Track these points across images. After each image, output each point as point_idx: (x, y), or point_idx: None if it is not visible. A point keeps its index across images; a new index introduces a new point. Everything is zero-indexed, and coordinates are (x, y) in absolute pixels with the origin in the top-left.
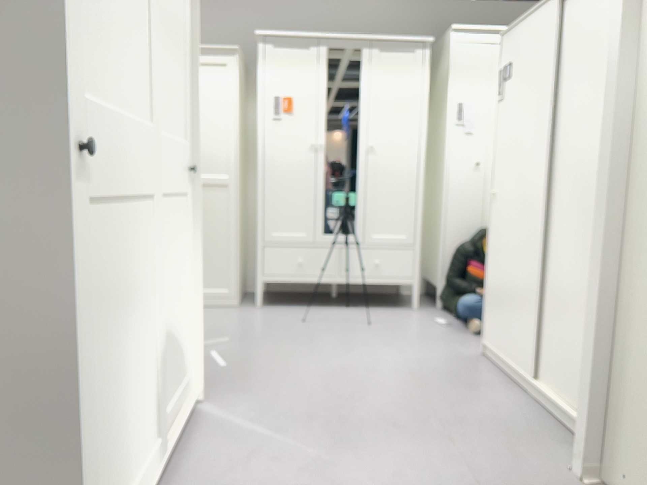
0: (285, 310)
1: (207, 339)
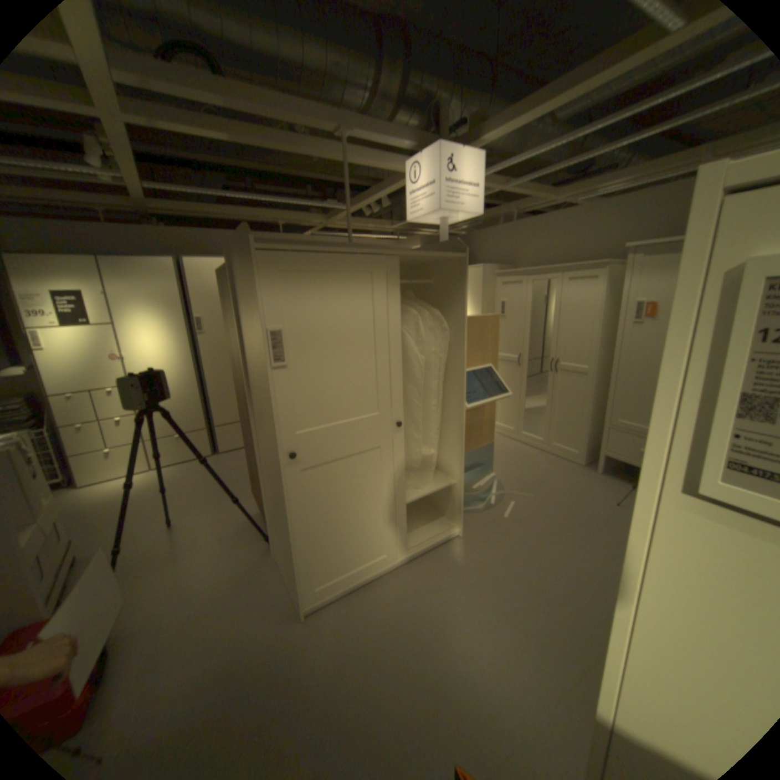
0: (620, 484)
1: (525, 489)
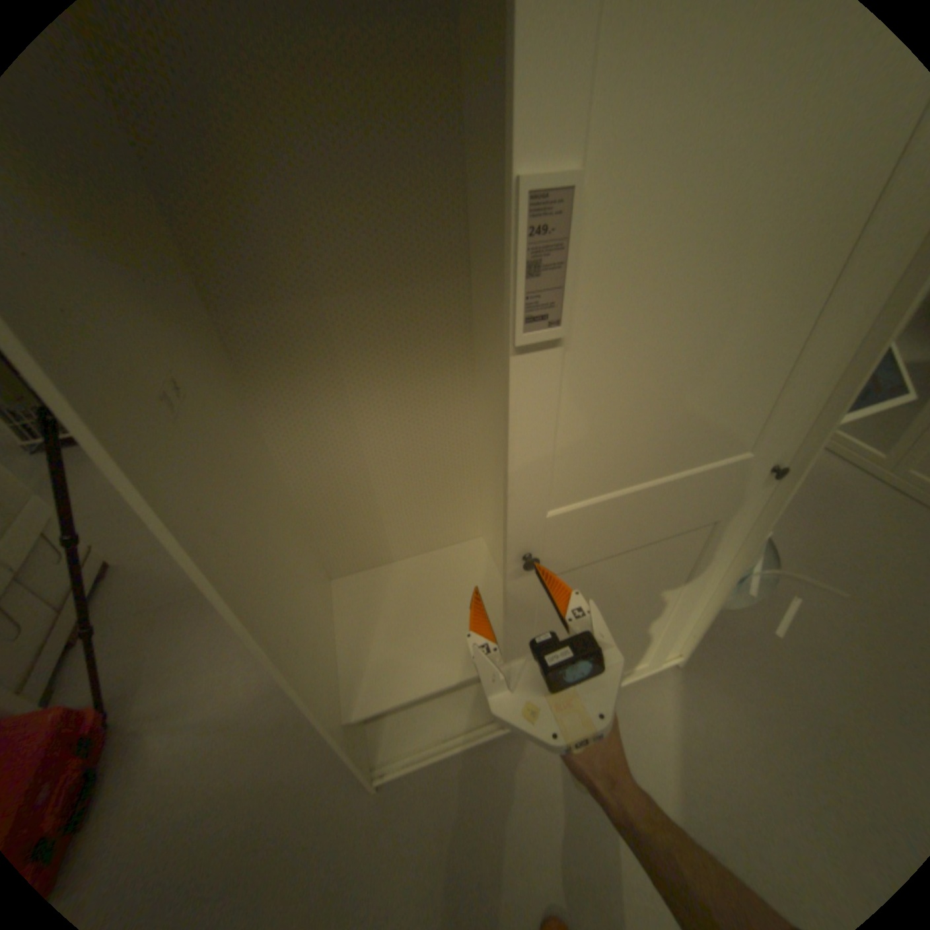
0: None
1: (827, 570)
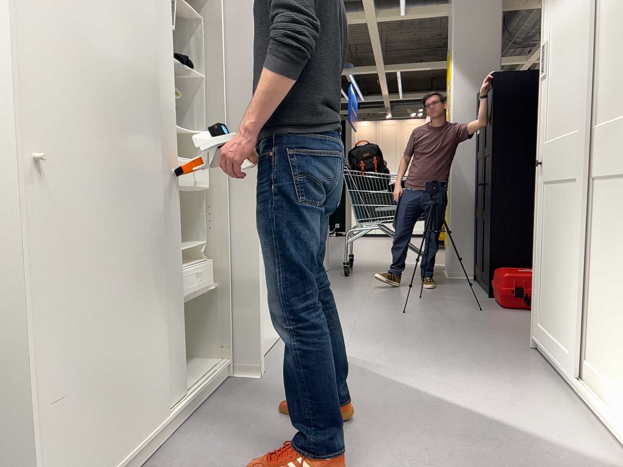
0: None
1: None
